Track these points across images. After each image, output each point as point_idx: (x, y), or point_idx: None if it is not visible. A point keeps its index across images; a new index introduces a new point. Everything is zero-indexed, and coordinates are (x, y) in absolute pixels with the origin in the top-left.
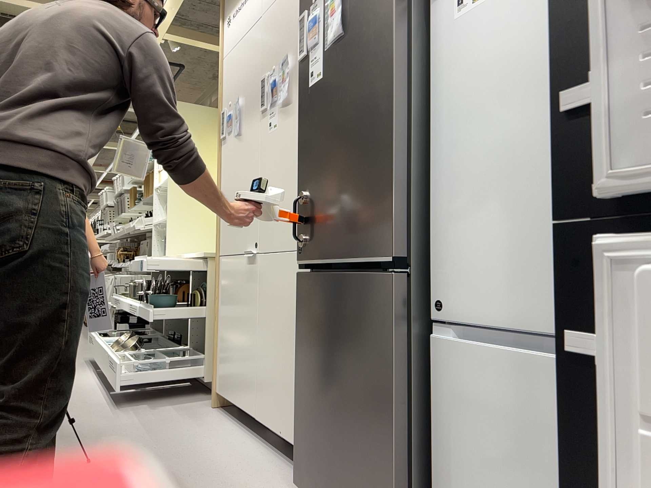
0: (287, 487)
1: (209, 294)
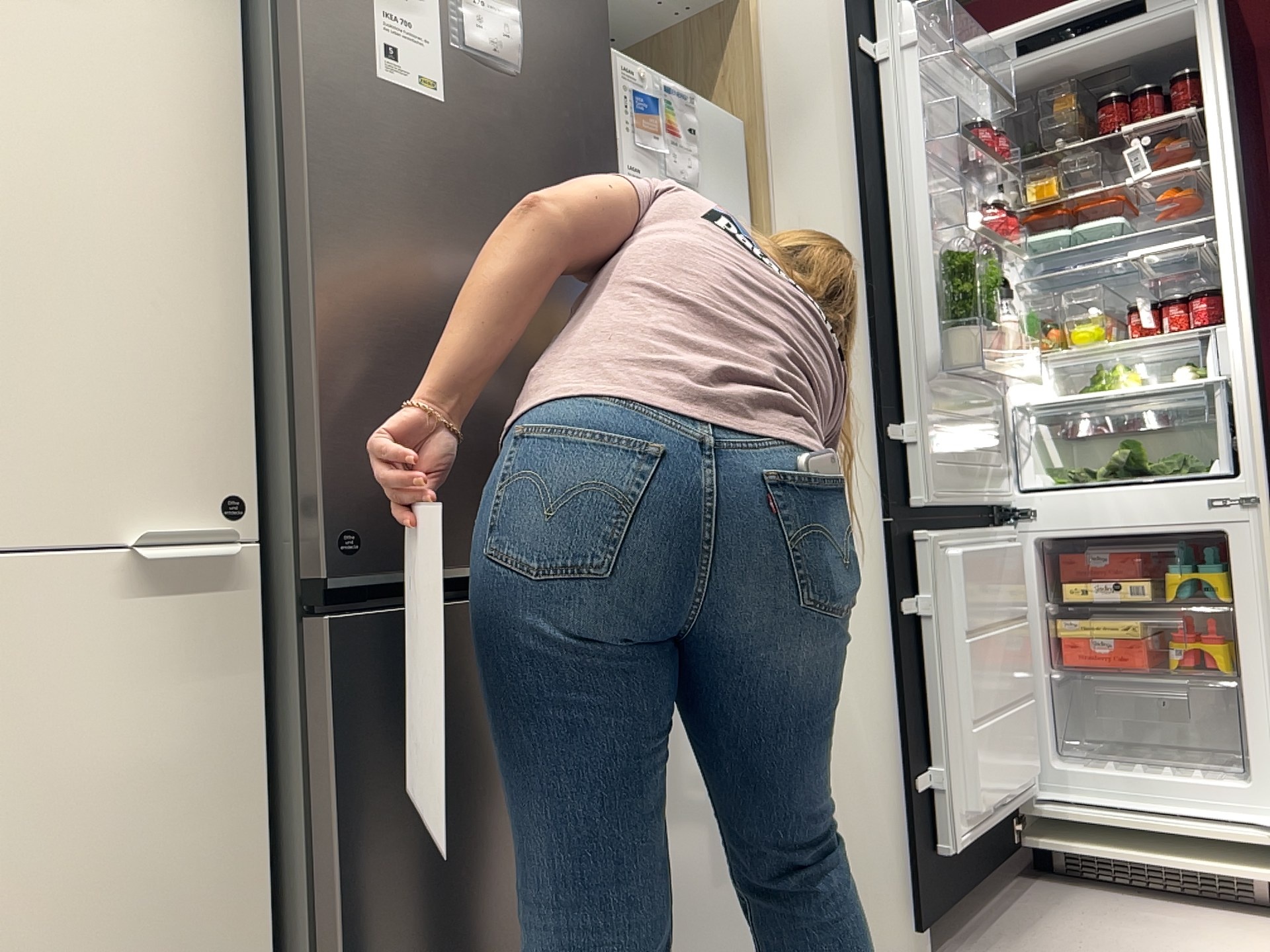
0: None
1: None
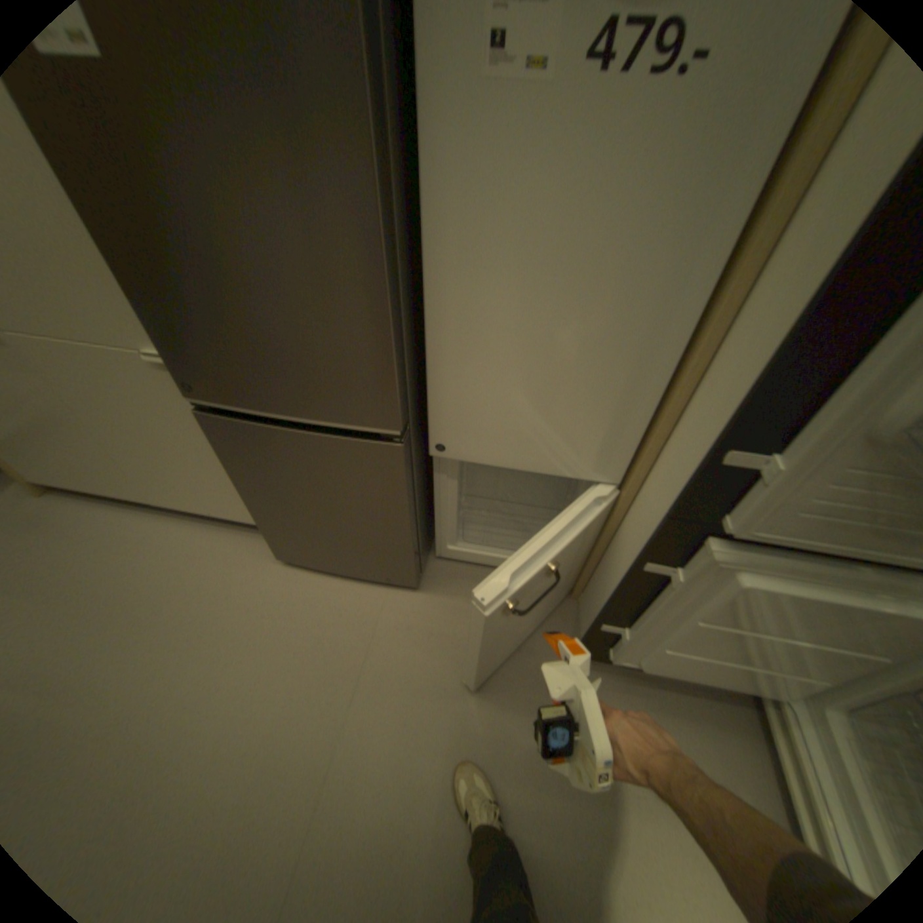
0: (262, 555)
1: None
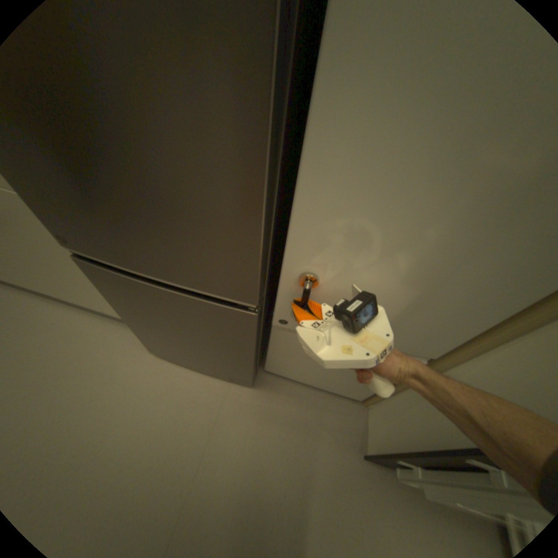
0: (140, 346)
1: None
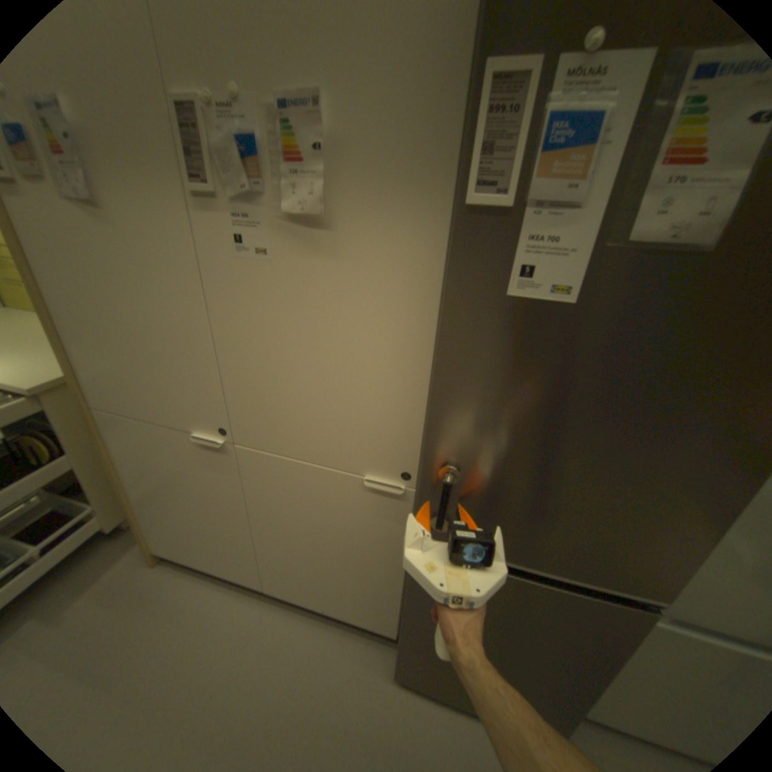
0: (372, 670)
1: (67, 438)
